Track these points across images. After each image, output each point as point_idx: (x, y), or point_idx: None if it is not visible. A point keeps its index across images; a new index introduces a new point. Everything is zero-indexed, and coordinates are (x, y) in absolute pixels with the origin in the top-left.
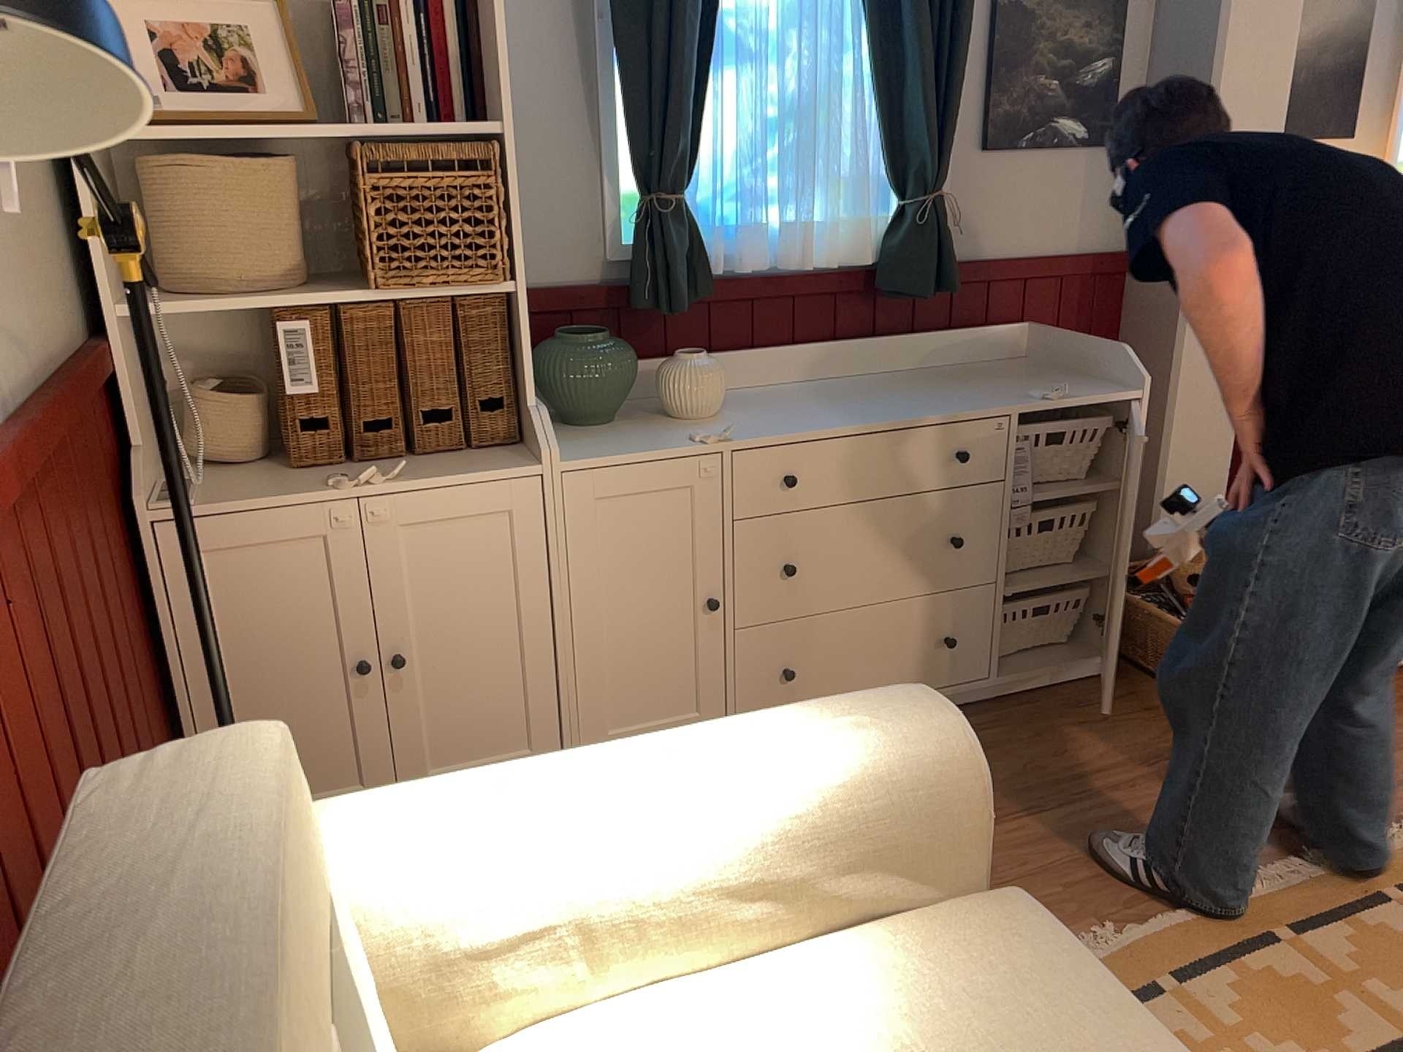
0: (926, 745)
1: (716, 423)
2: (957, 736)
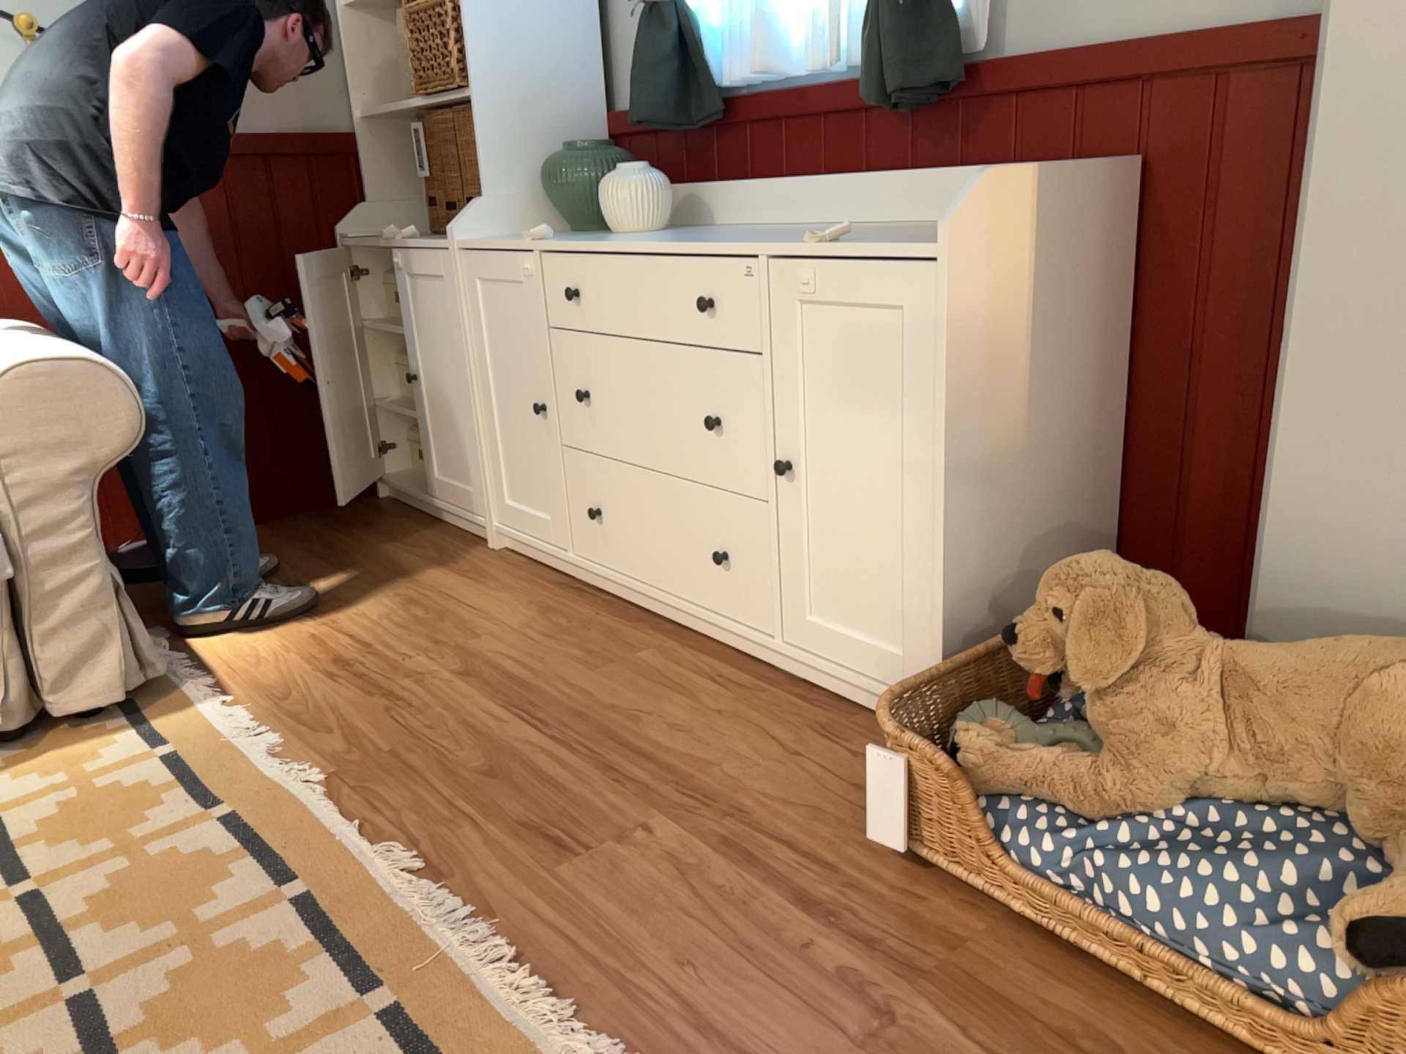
0: (3, 368)
1: (606, 237)
2: (9, 370)
